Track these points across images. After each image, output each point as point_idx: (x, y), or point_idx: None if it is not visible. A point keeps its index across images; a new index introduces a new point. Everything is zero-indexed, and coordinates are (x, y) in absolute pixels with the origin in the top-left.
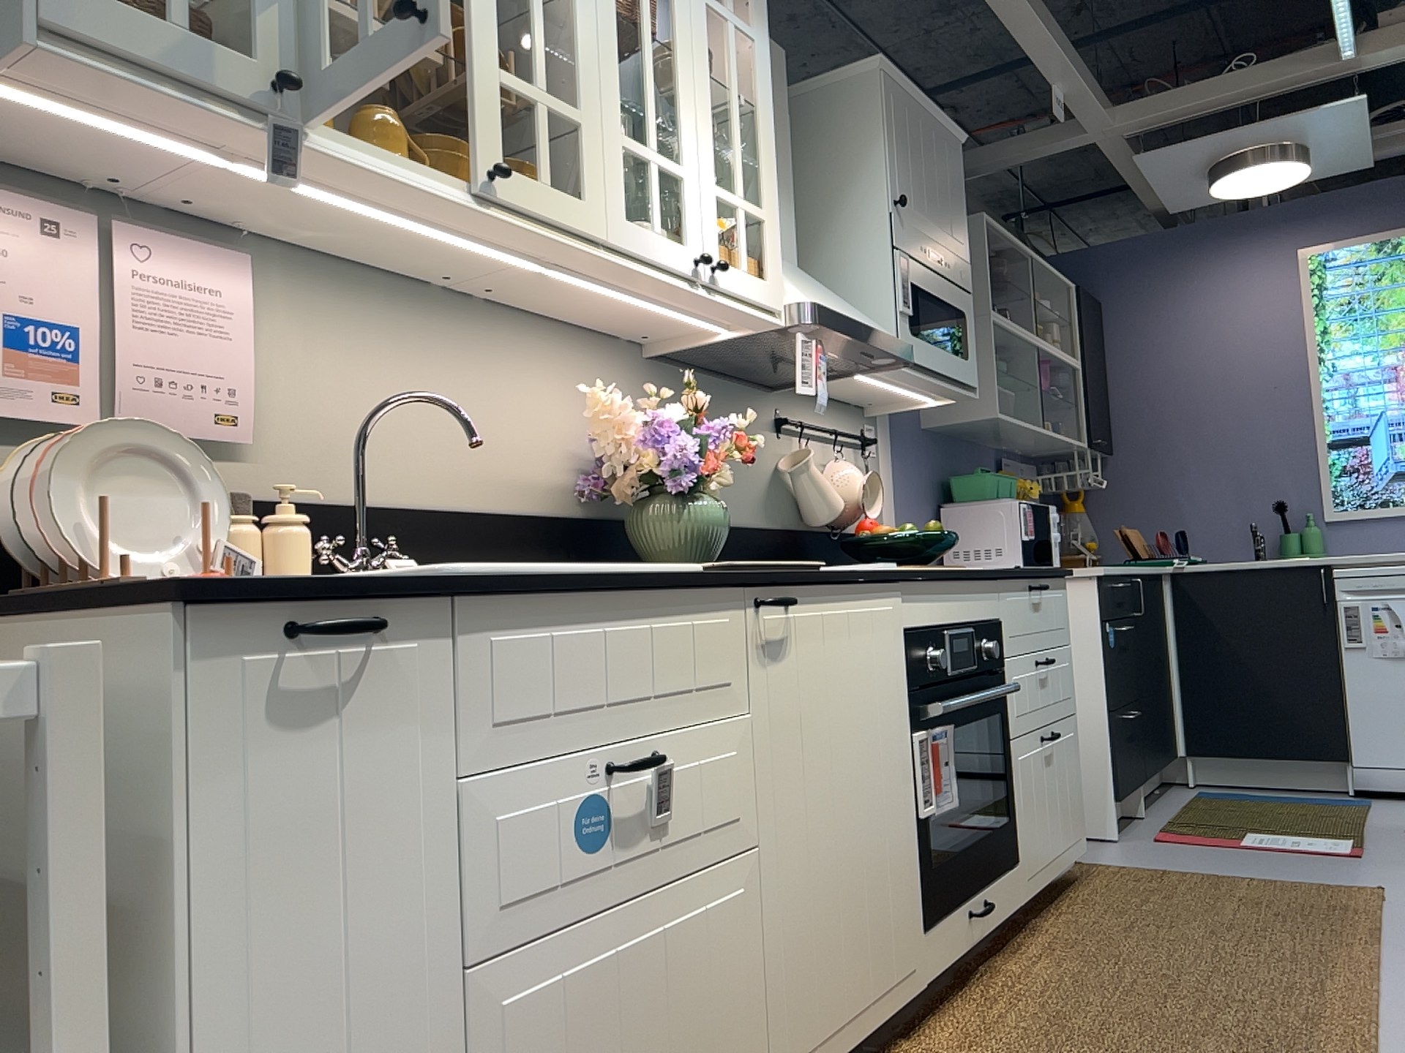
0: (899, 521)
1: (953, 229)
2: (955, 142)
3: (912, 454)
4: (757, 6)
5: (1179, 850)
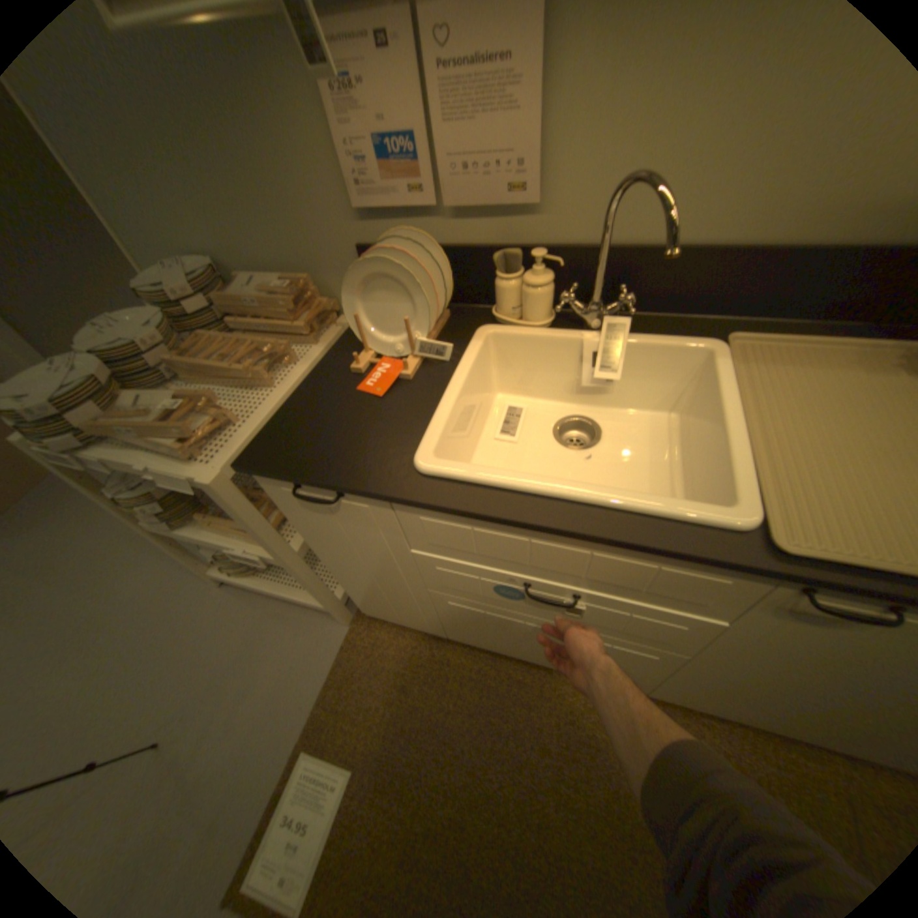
0: None
1: None
2: None
3: None
4: None
5: None
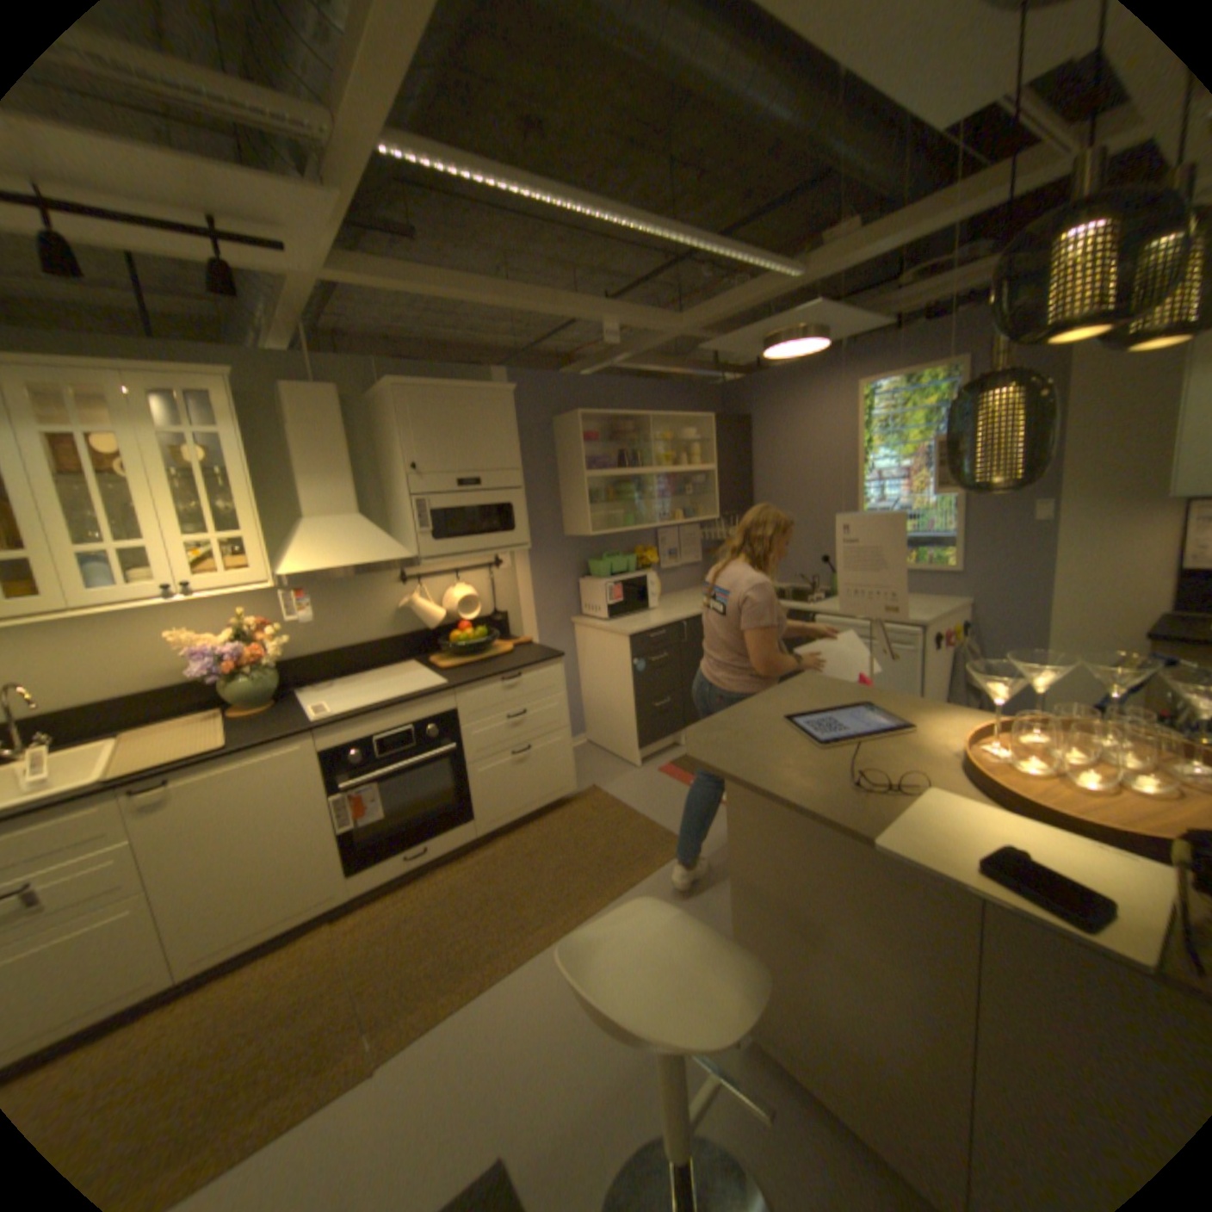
0: (534, 597)
1: (493, 455)
2: (498, 394)
3: (549, 555)
4: (219, 409)
5: (656, 783)
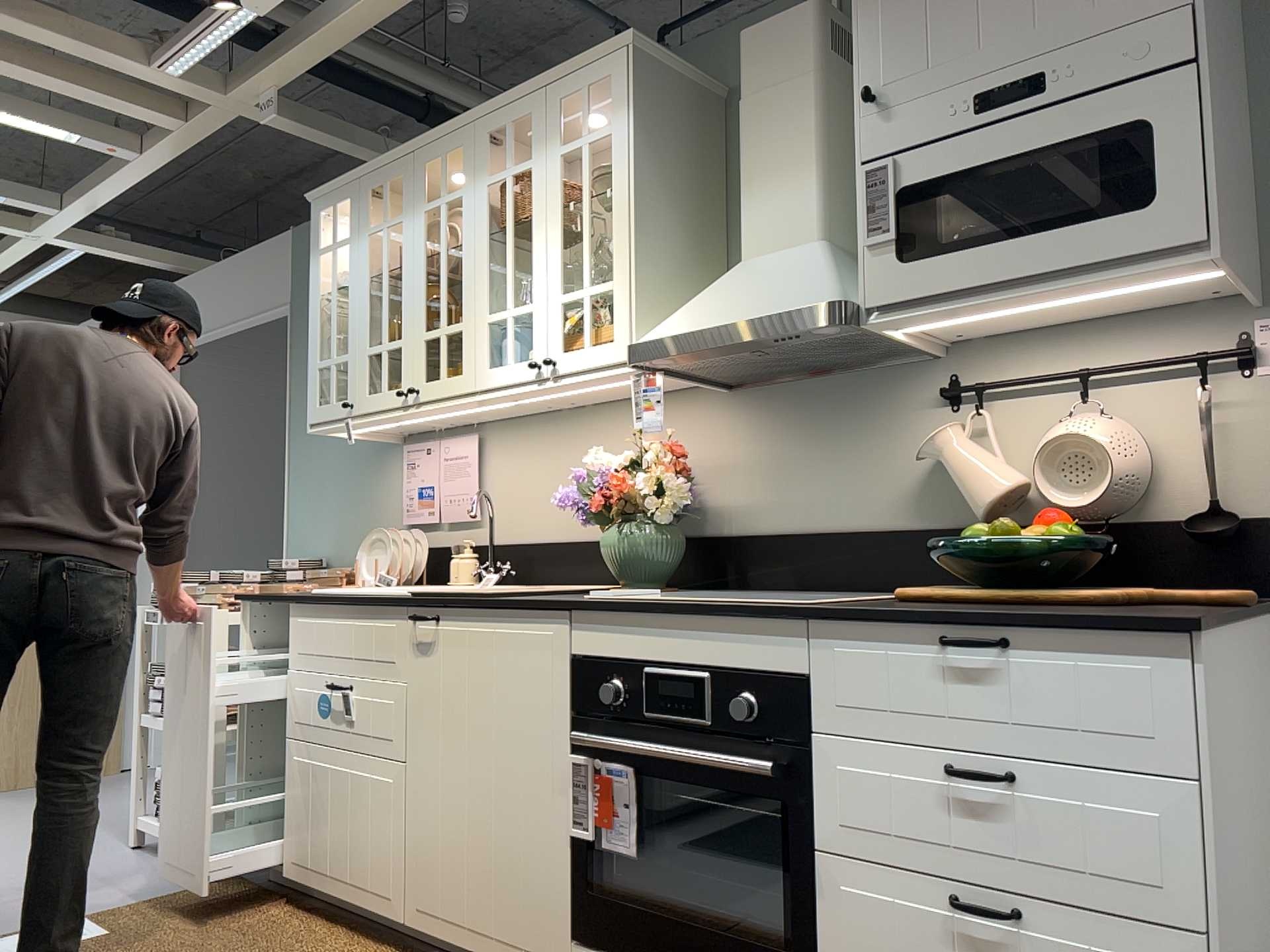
0: None
1: None
2: None
3: None
4: (613, 100)
5: None
